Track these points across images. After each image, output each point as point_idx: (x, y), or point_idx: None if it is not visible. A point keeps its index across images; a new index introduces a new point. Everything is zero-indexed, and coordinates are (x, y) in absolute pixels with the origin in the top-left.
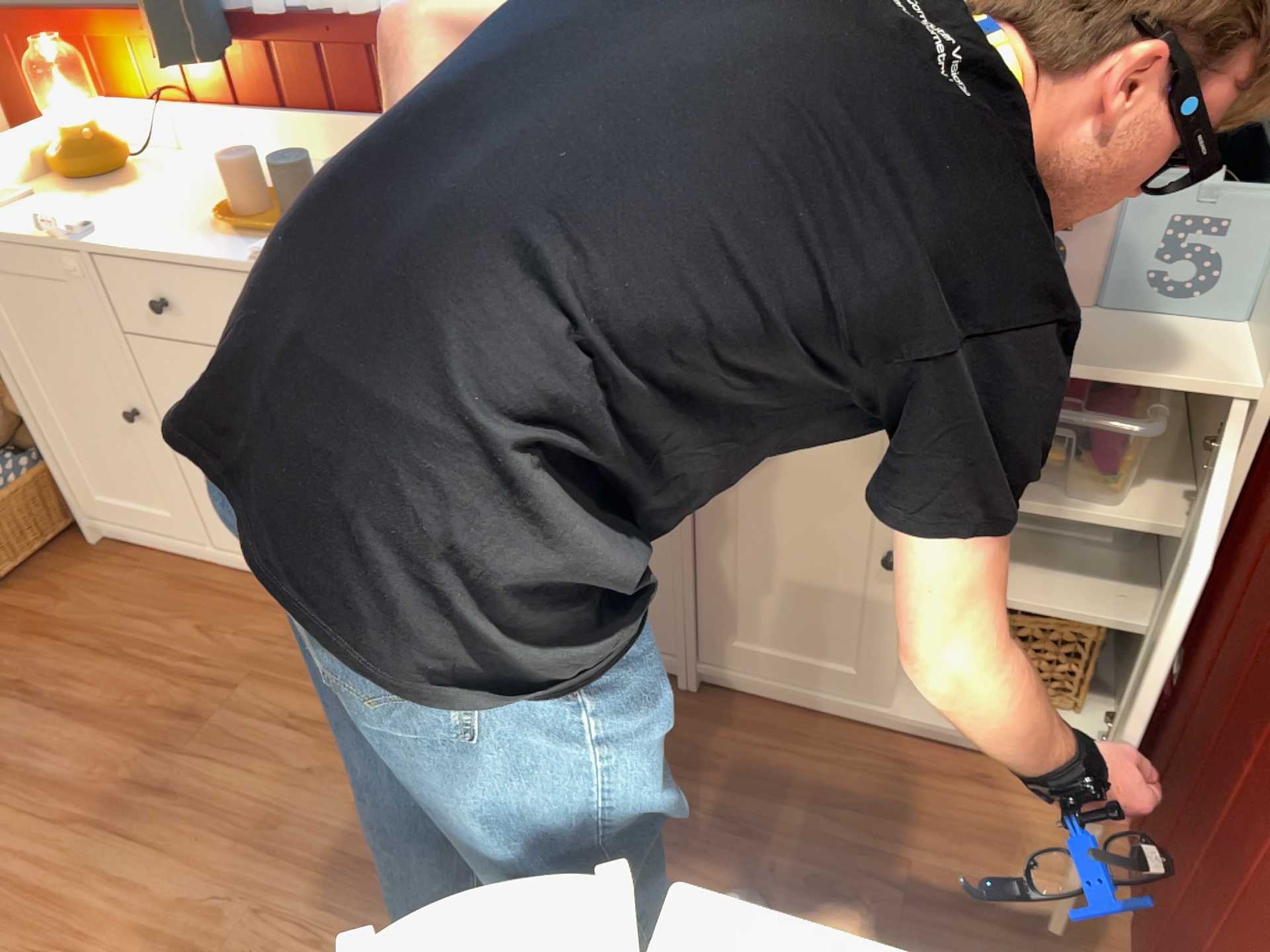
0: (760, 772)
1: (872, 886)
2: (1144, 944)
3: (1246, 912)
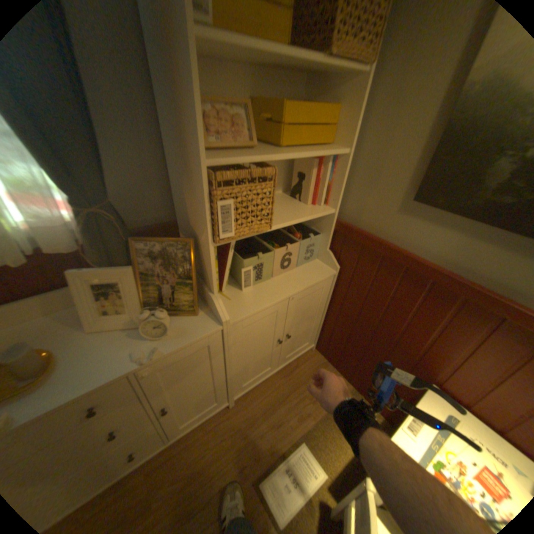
0: (267, 410)
1: (309, 409)
2: (351, 374)
3: (395, 362)
